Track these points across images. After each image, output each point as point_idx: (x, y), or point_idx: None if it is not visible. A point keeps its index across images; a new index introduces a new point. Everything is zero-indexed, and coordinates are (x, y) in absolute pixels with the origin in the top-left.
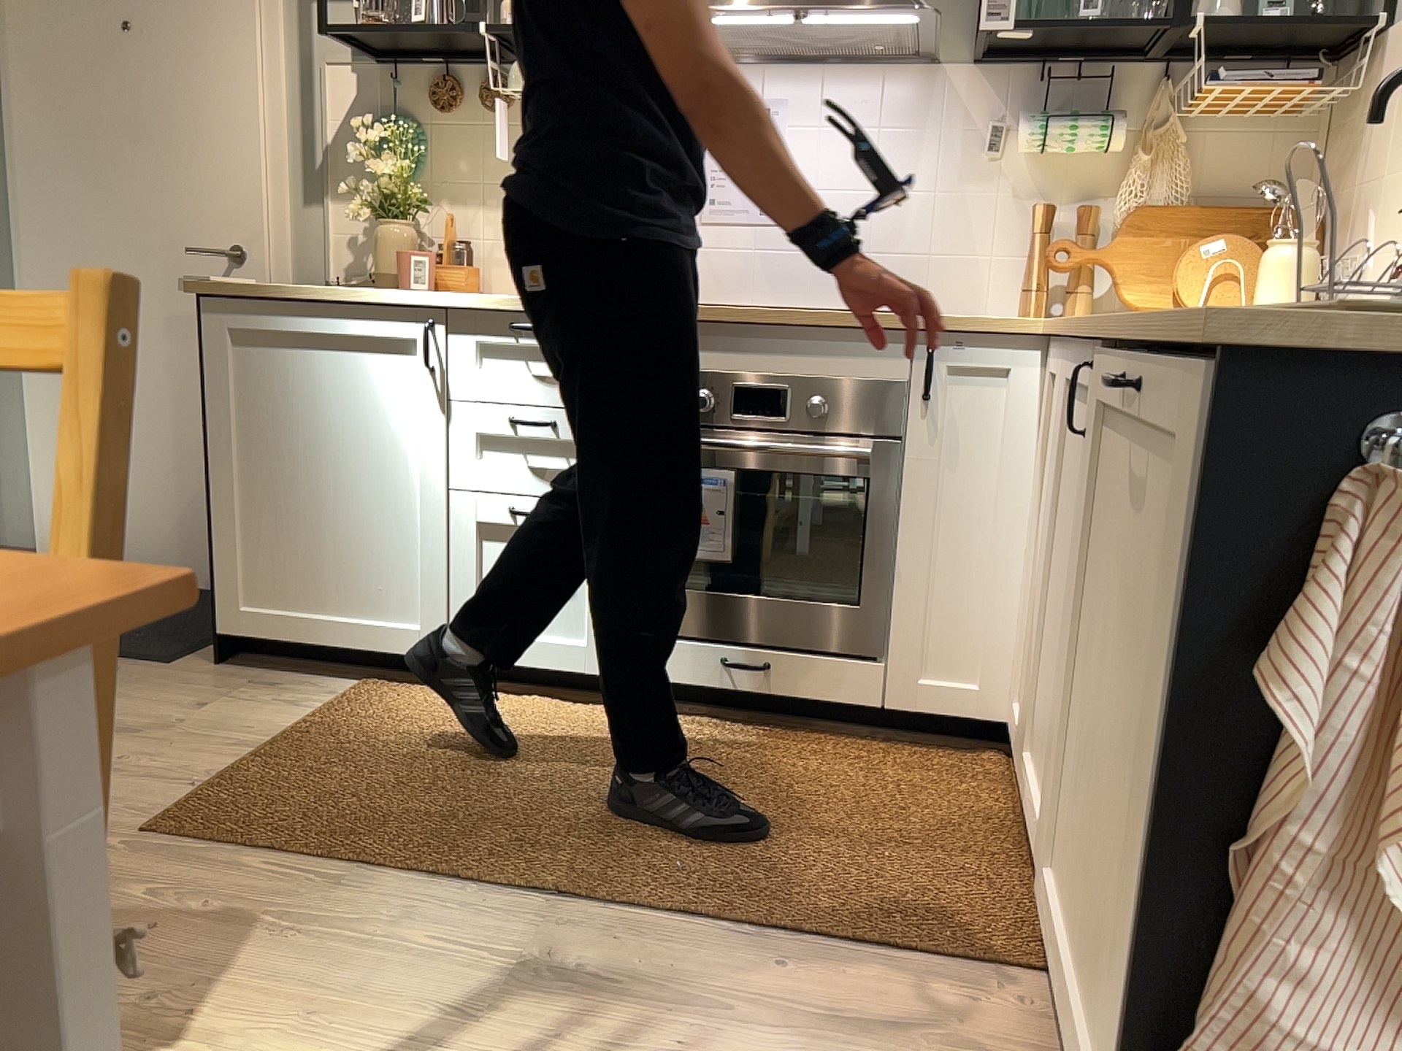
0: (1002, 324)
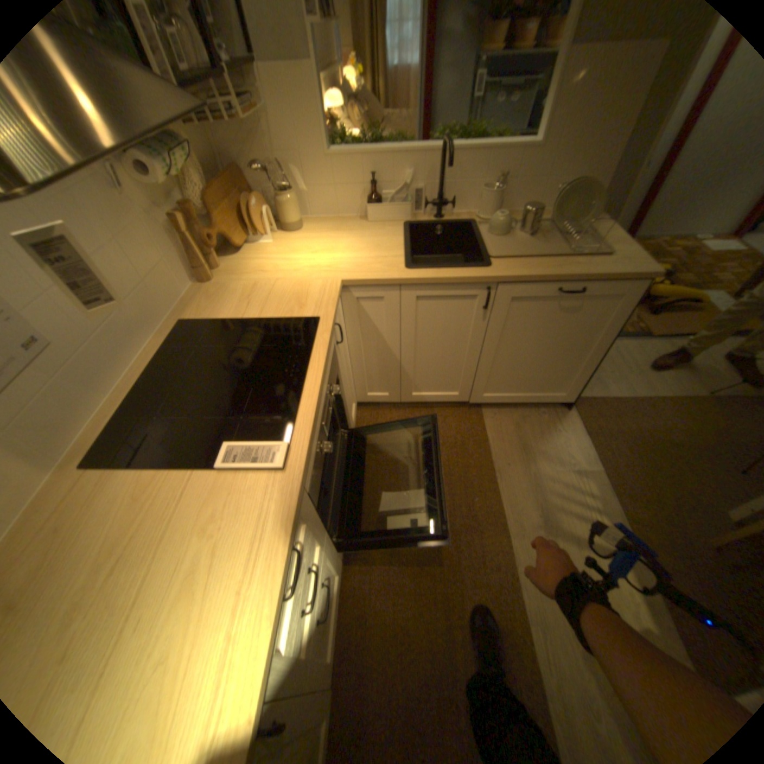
0: (337, 289)
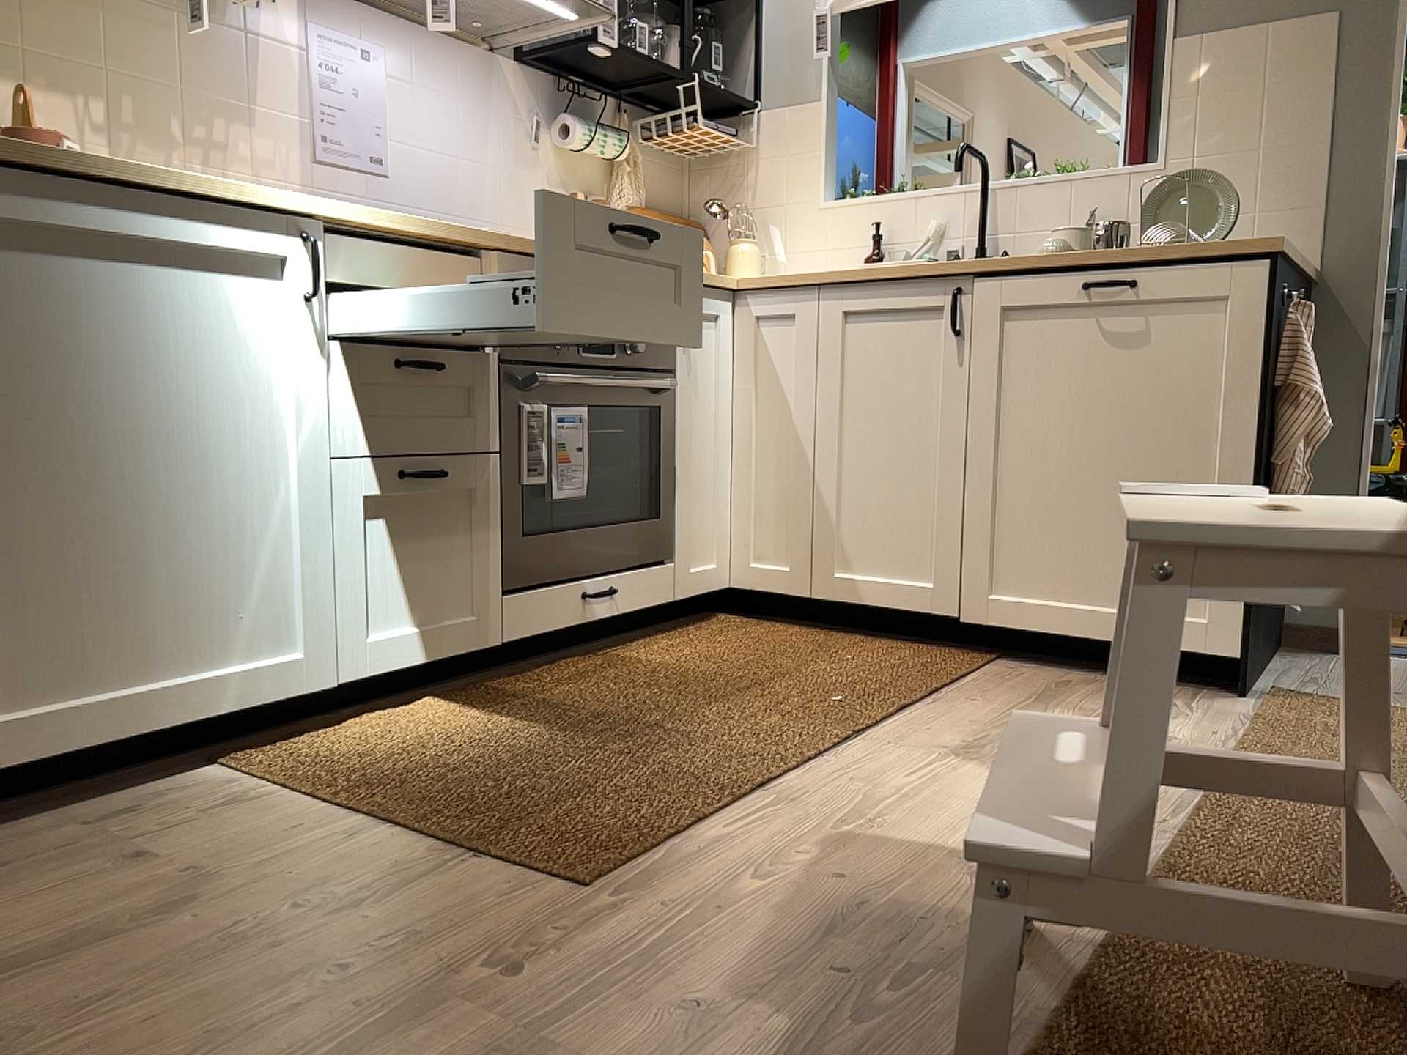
0: (719, 275)
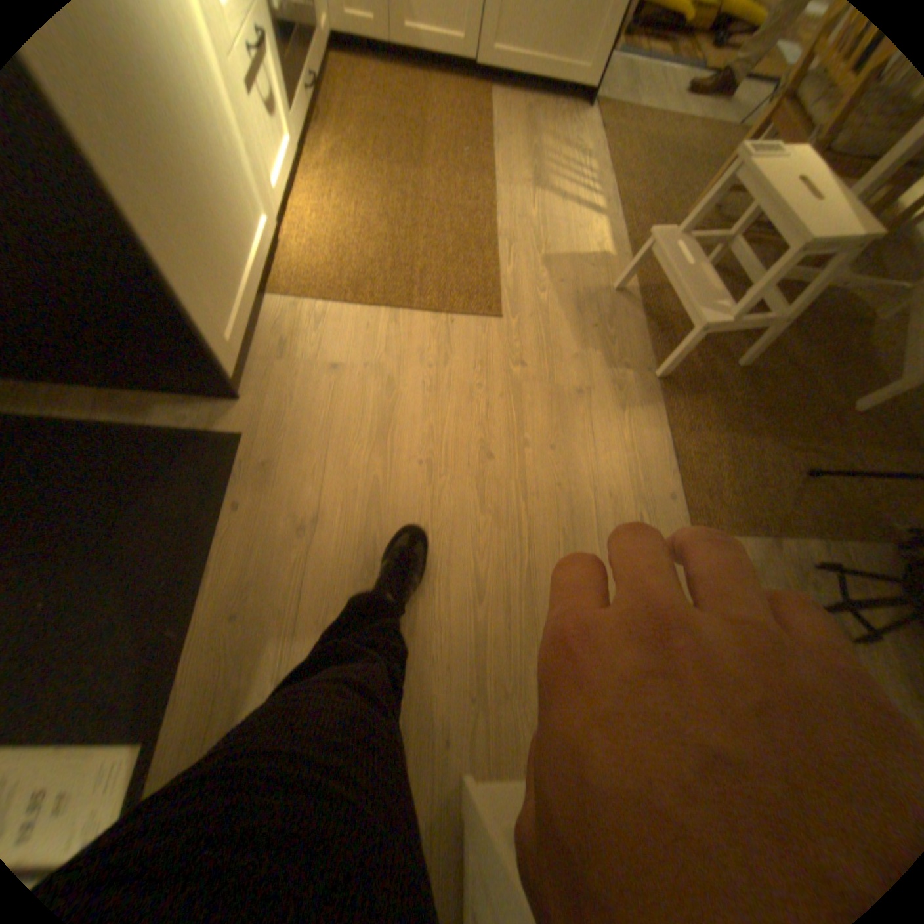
0: None
